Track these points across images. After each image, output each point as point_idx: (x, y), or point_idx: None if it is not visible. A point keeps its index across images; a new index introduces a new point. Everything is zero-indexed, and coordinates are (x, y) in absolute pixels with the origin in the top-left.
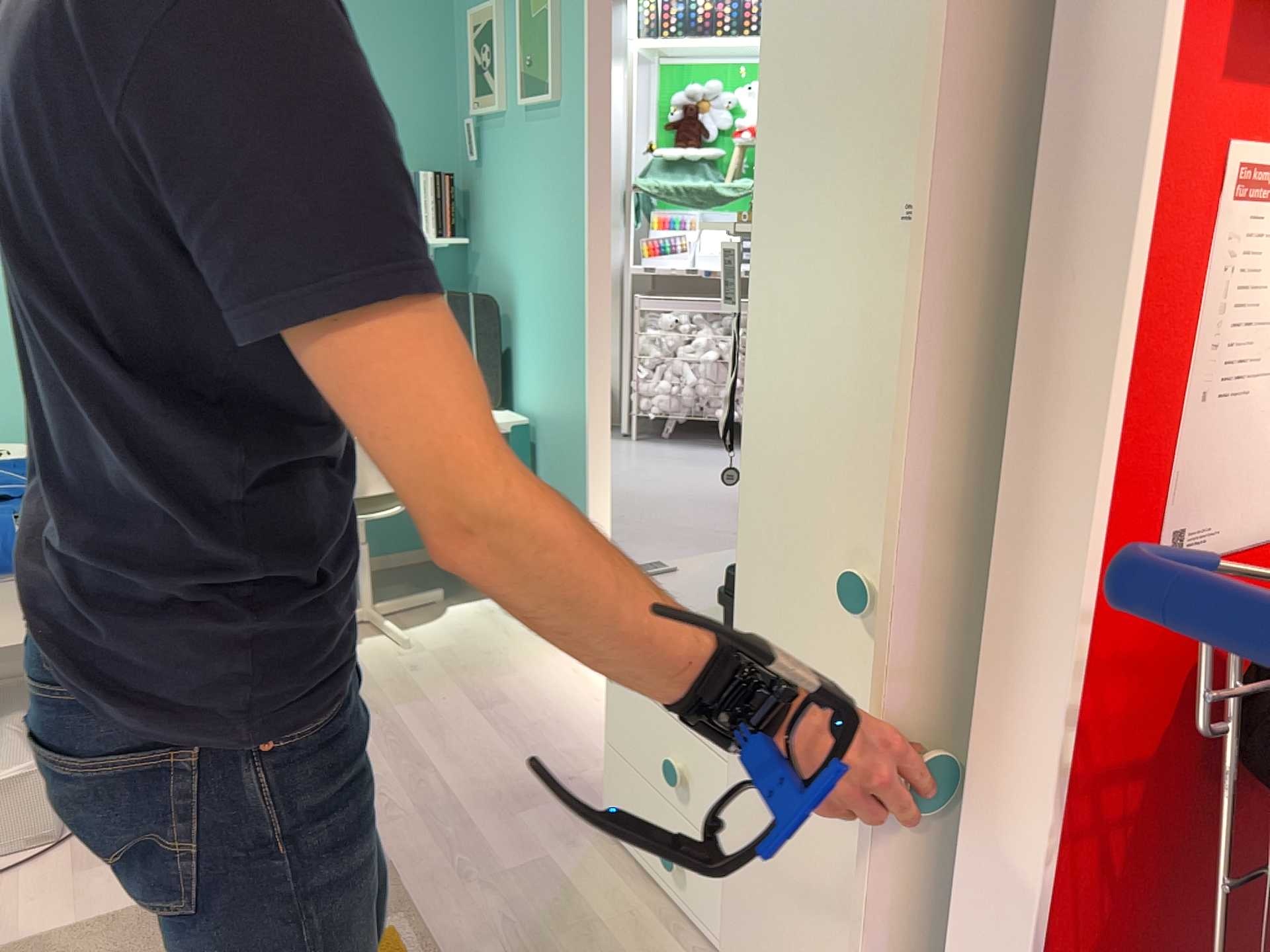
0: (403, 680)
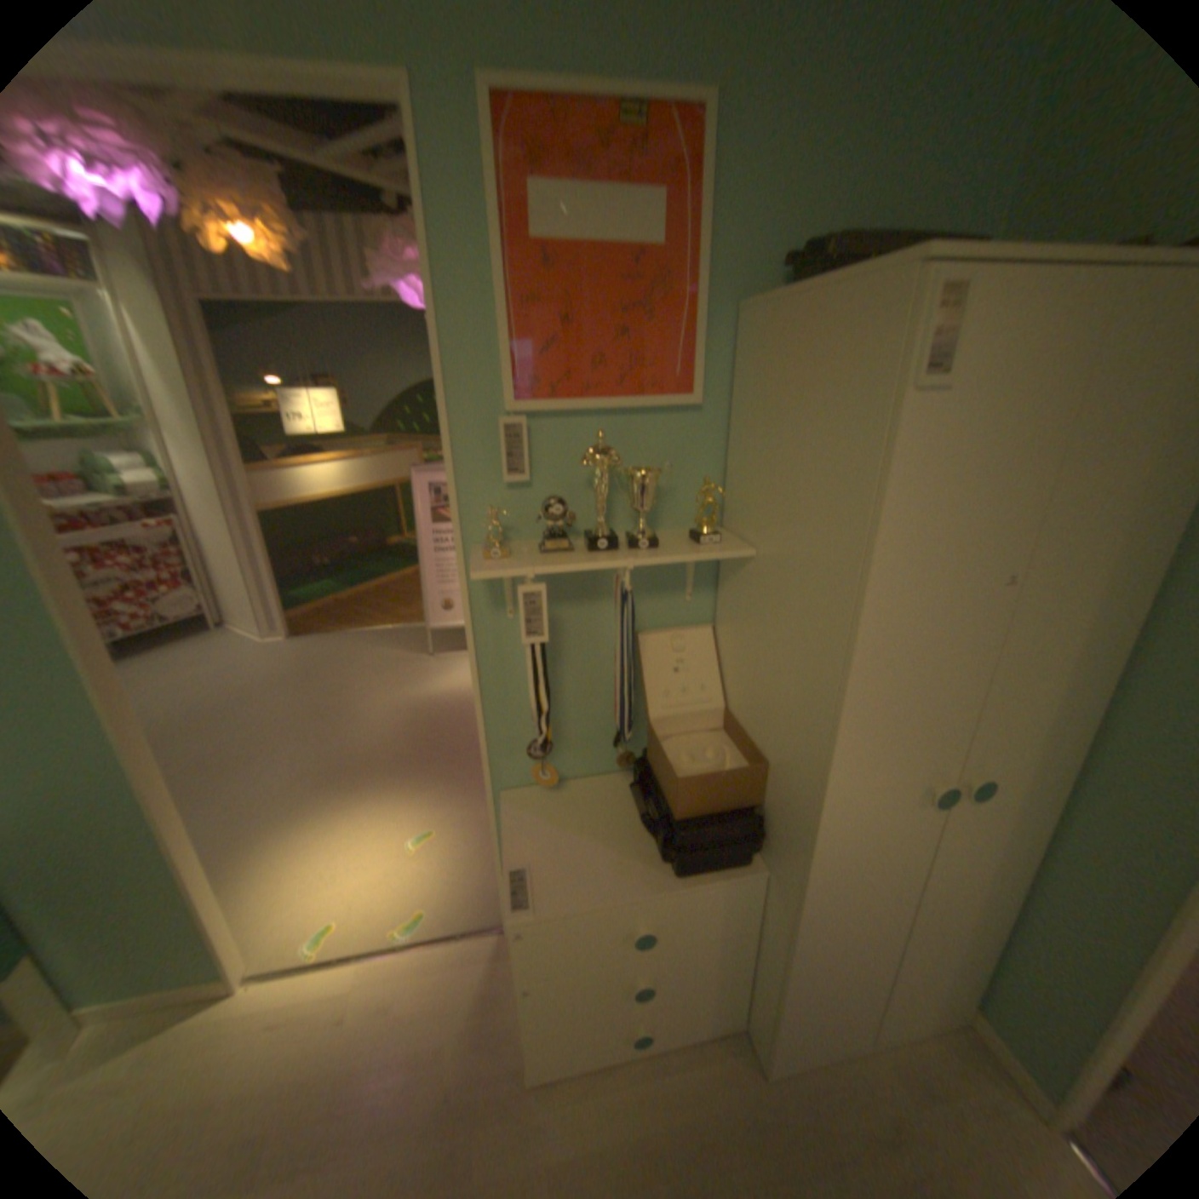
0: None
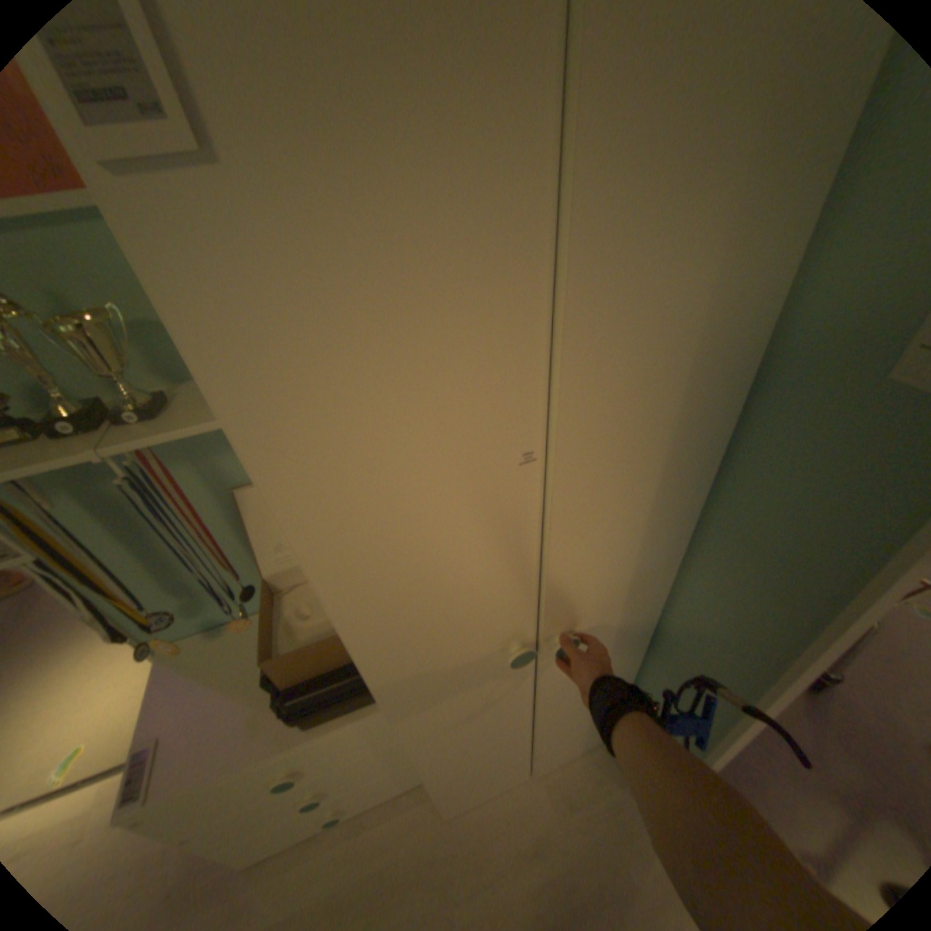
0: None
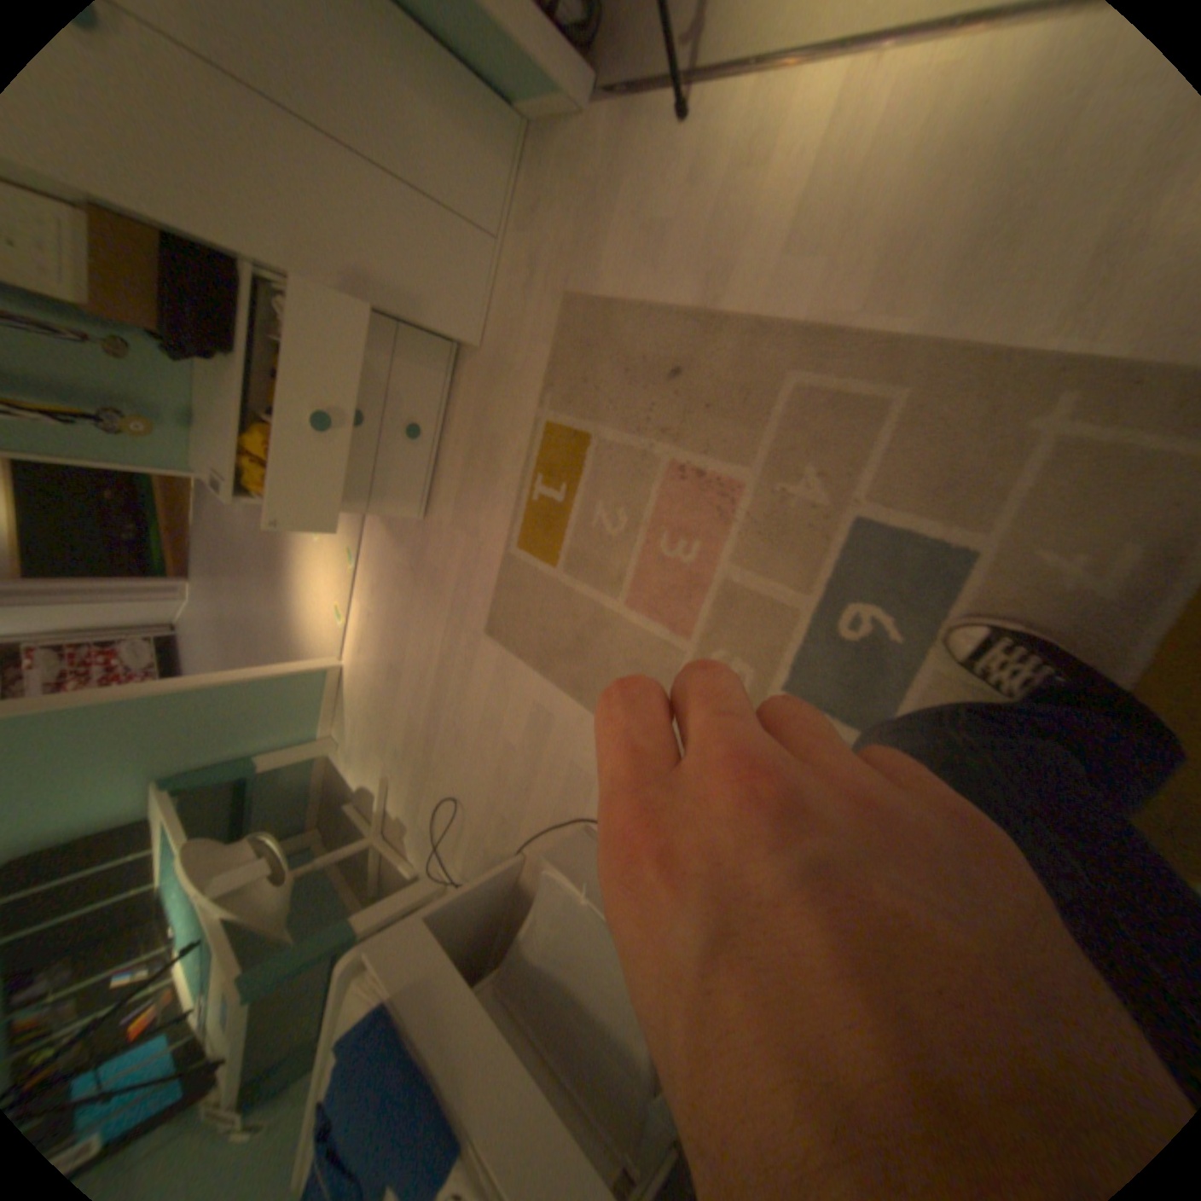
0: (403, 747)
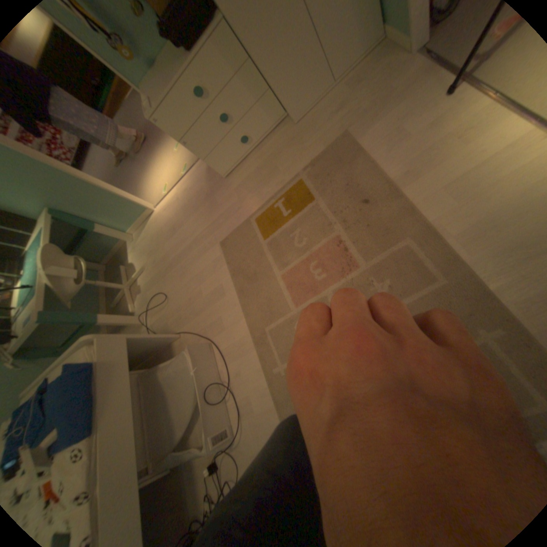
0: (157, 262)
